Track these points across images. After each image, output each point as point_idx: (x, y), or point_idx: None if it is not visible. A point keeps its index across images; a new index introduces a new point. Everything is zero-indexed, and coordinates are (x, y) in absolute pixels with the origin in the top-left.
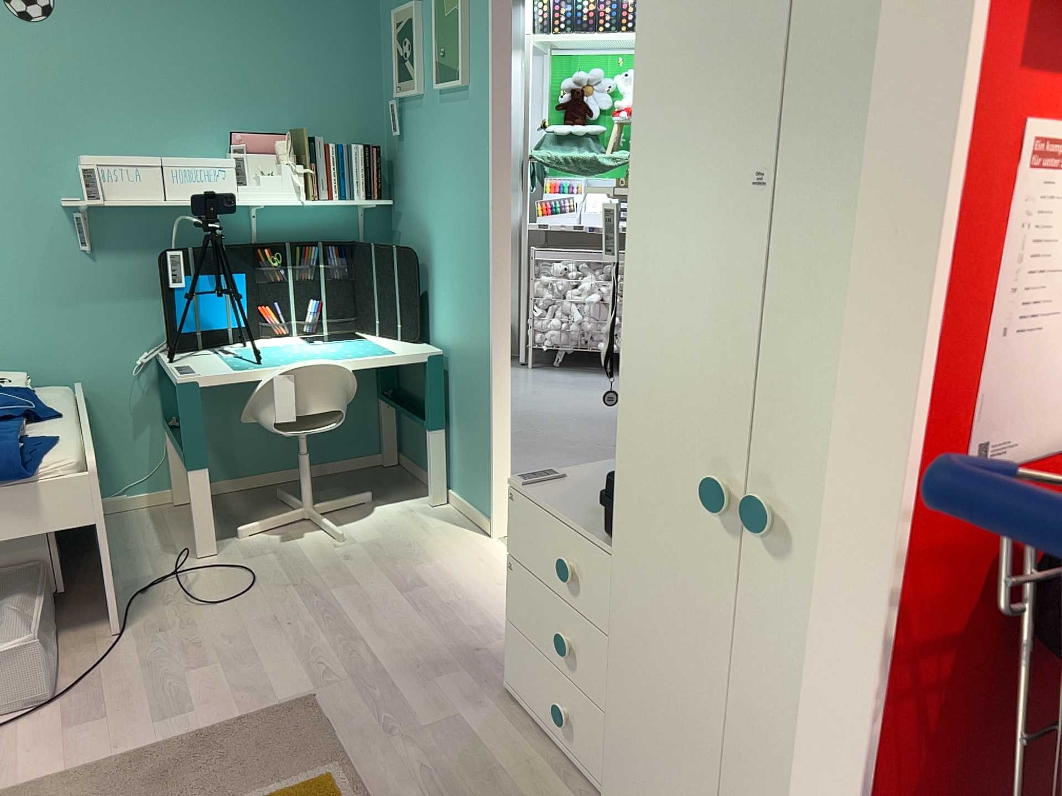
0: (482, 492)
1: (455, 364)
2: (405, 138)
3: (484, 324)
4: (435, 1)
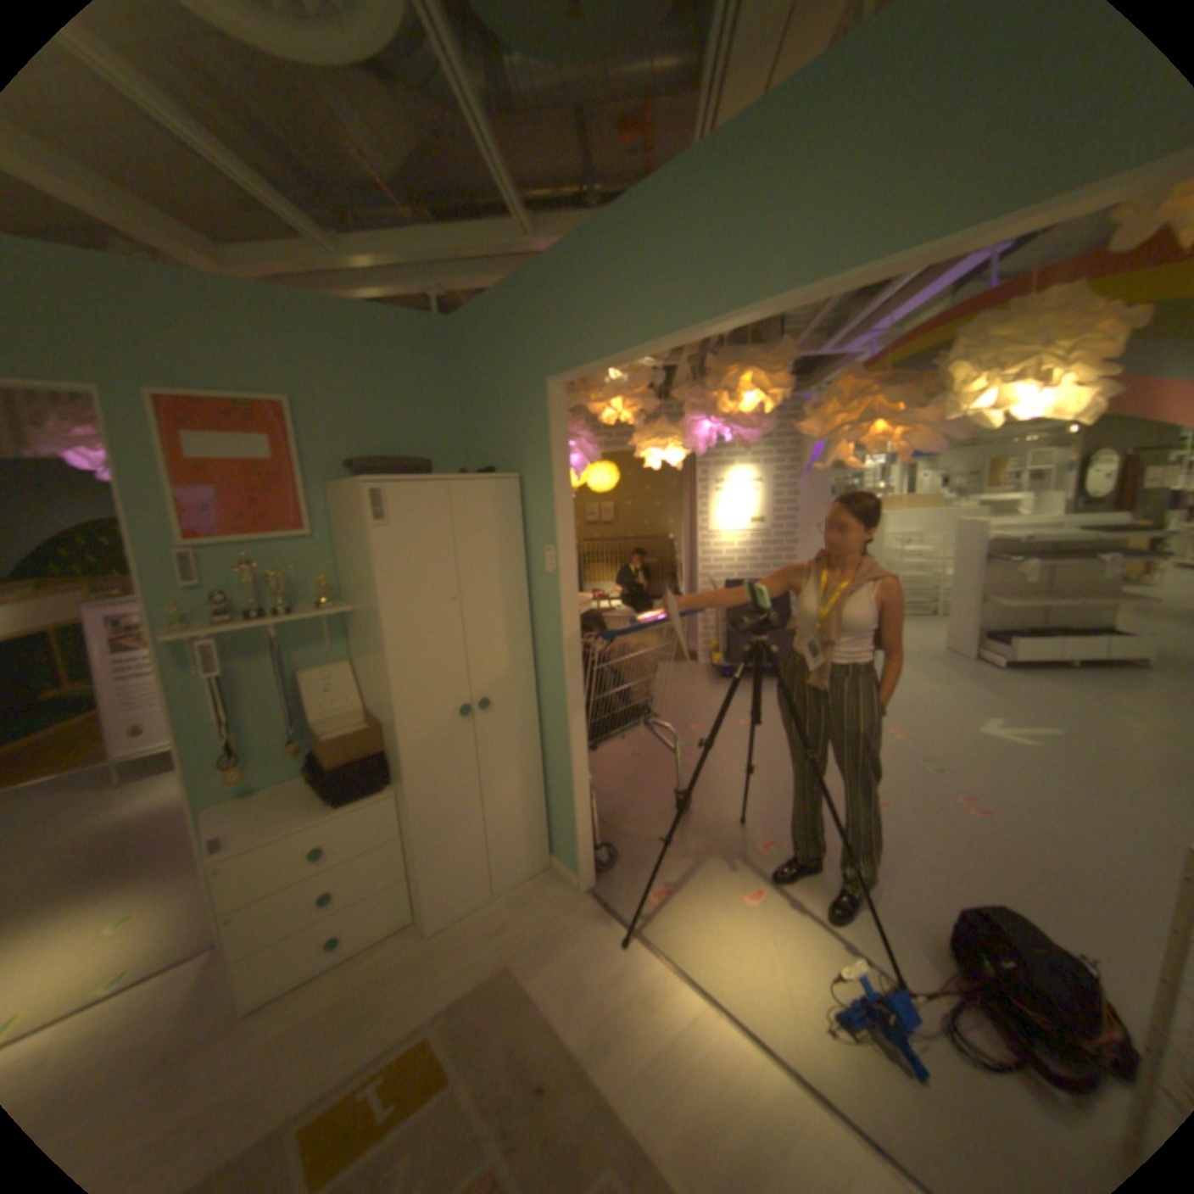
0: None
1: None
2: None
3: None
4: None
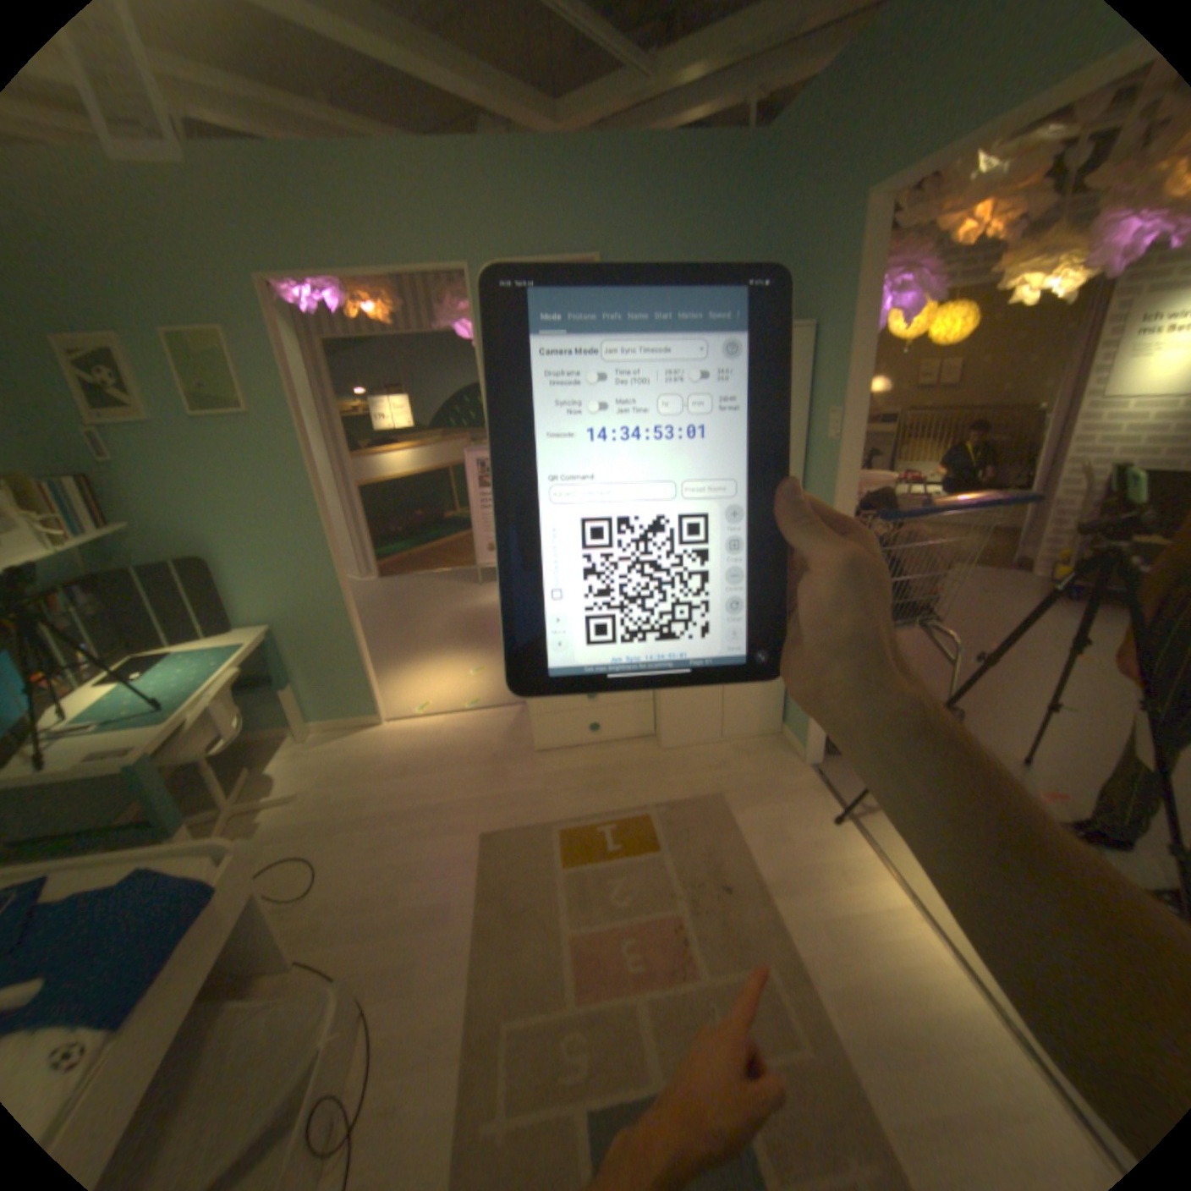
0: (357, 702)
1: (287, 632)
2: (118, 463)
3: (328, 589)
4: (166, 337)
